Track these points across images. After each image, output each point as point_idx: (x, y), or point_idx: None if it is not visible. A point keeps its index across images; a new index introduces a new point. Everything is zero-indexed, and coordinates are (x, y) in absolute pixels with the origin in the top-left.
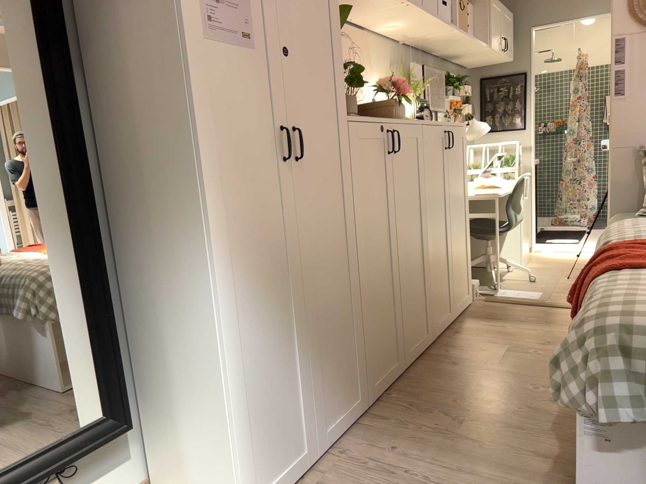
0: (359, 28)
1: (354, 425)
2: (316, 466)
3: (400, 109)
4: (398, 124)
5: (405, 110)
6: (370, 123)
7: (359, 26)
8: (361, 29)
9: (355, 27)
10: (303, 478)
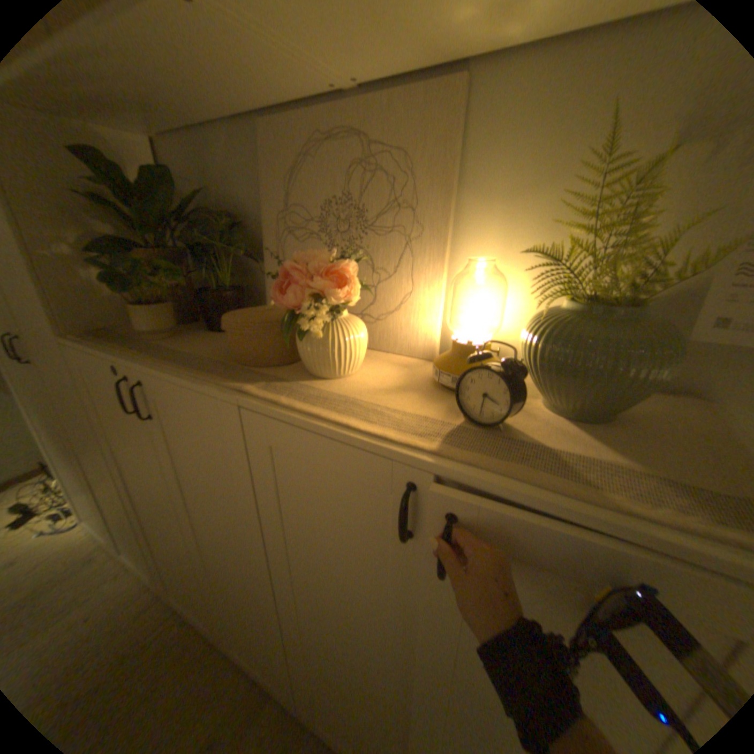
0: (427, 74)
1: (148, 586)
2: (116, 559)
3: (299, 341)
4: (148, 375)
5: (328, 347)
6: (91, 355)
7: (403, 72)
8: (450, 67)
9: (415, 75)
10: (110, 552)
